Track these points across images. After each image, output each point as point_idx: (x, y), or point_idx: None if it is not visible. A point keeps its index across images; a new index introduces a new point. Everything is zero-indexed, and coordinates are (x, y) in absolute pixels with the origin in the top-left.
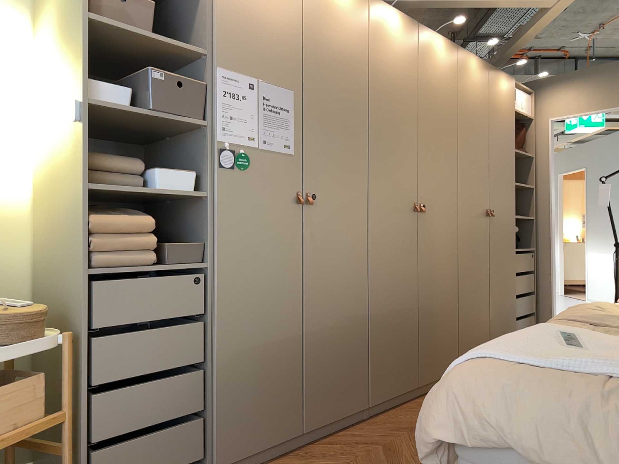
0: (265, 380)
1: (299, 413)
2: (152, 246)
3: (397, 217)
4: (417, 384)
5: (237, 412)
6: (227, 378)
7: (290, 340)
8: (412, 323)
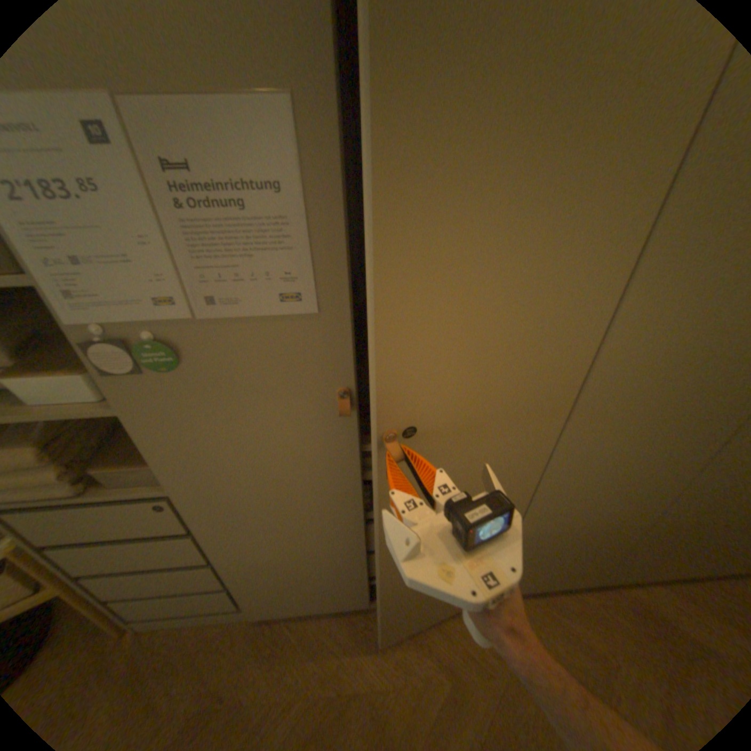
0: (305, 581)
1: (363, 599)
2: (70, 476)
3: (681, 404)
4: (602, 582)
5: (269, 597)
6: (245, 580)
7: (345, 556)
8: (625, 540)
